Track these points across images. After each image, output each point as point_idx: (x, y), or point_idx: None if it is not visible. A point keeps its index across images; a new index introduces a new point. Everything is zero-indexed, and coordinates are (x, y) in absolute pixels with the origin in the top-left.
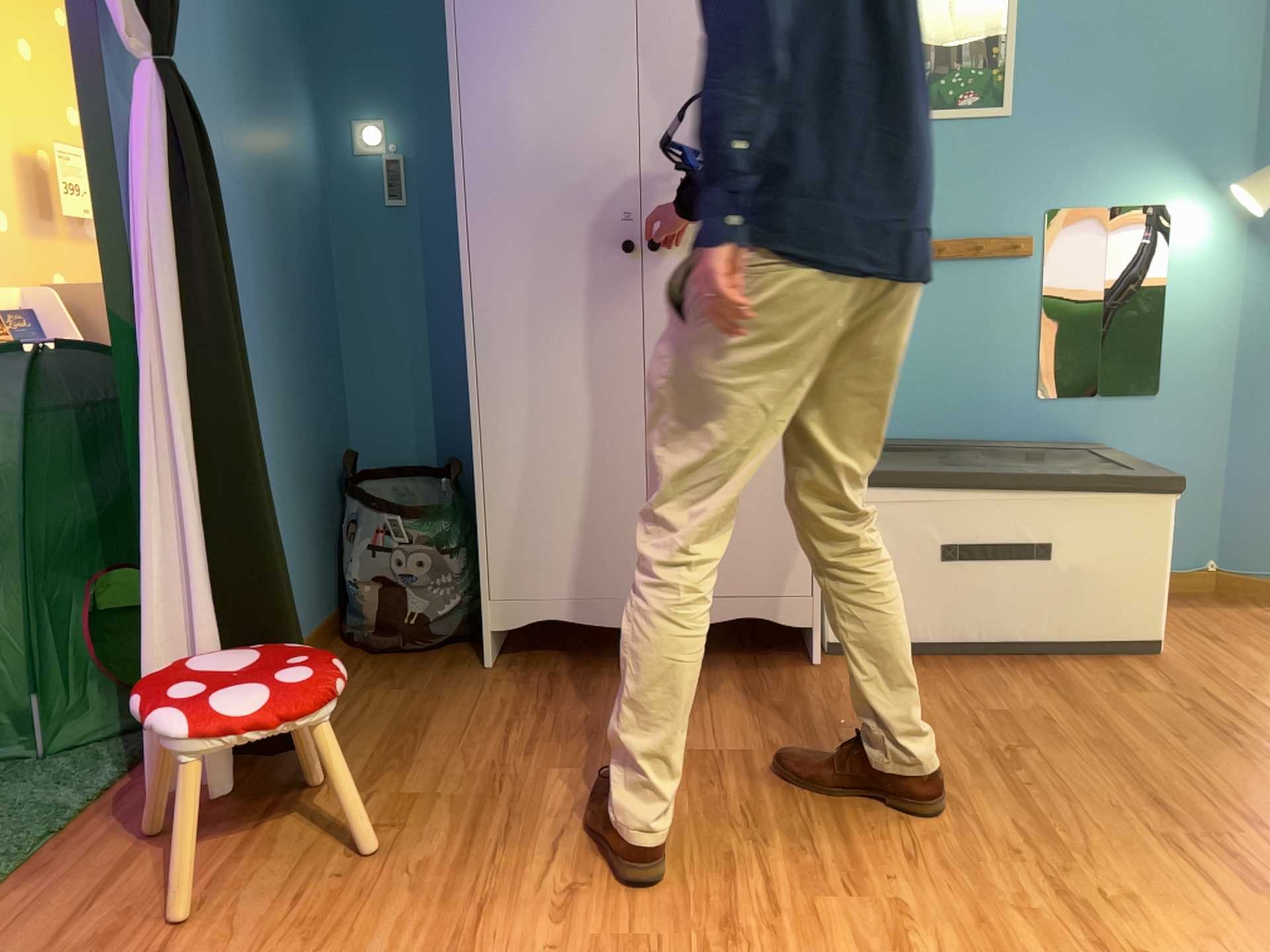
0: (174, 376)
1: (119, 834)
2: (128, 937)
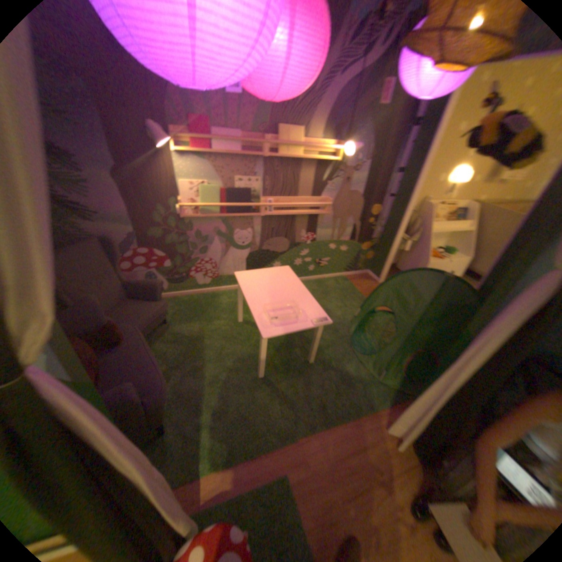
0: (473, 370)
1: (377, 436)
2: (359, 482)
